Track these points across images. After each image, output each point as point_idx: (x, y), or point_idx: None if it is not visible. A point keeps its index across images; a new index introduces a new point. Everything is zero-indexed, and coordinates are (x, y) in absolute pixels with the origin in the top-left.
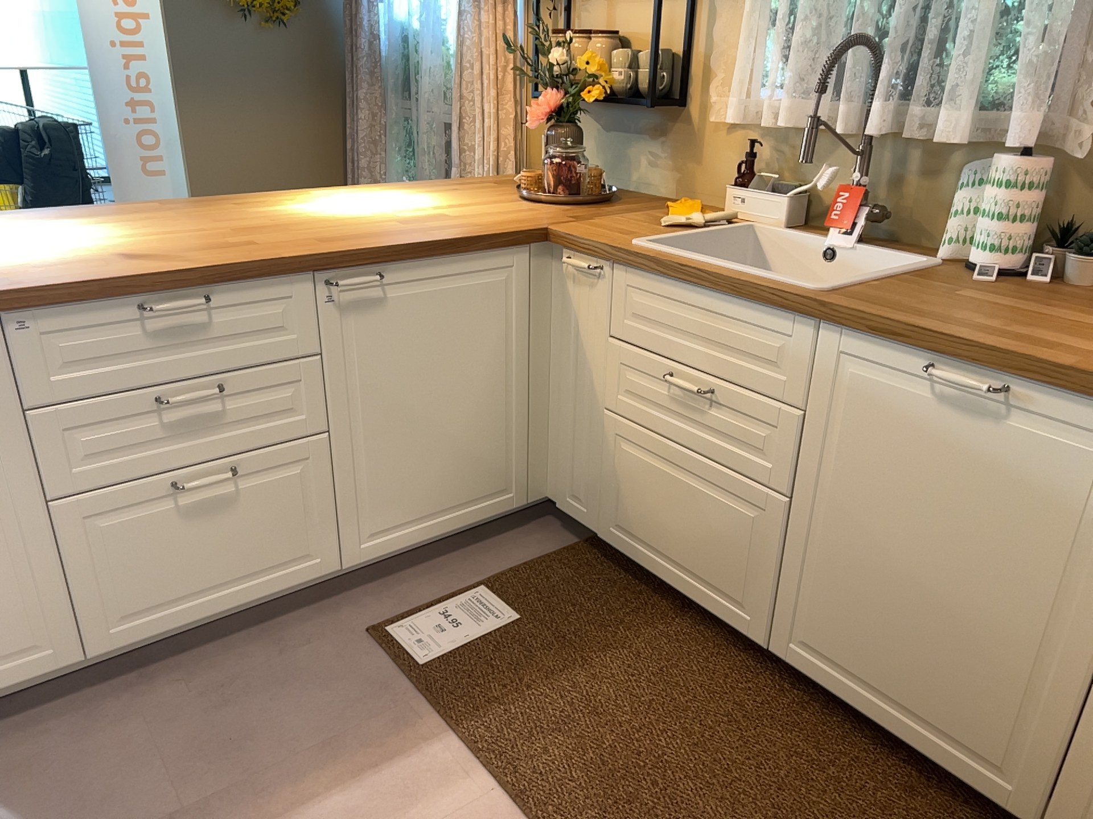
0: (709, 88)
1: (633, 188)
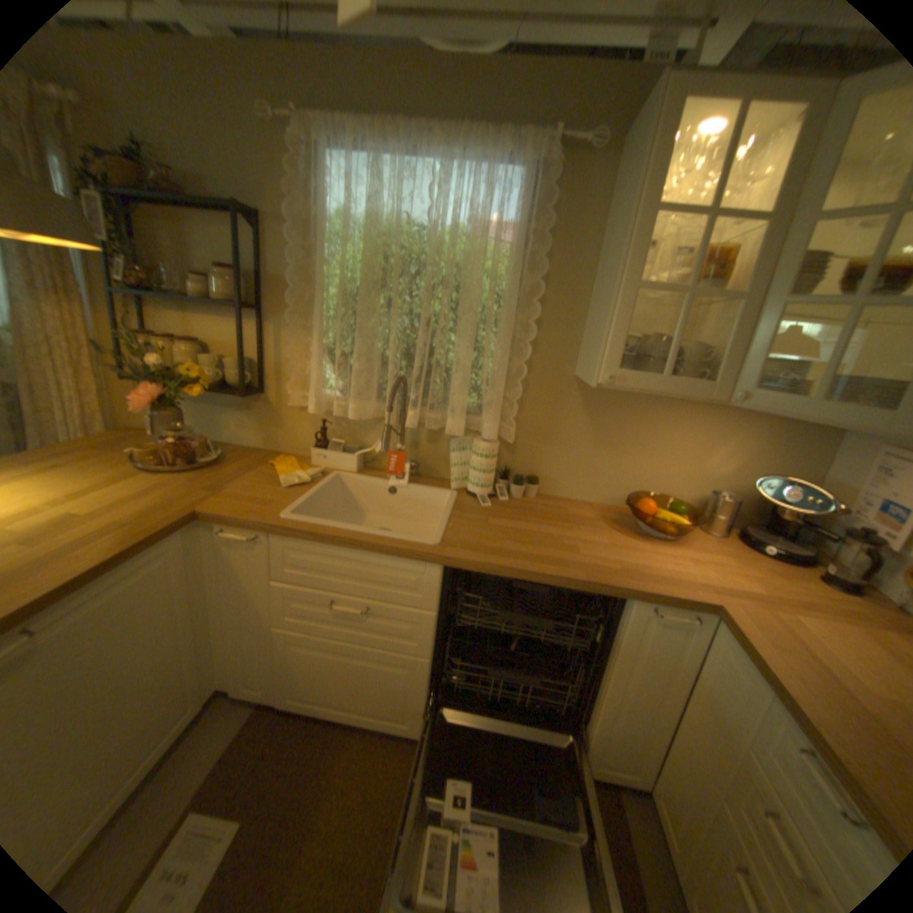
0: (283, 381)
1: (227, 441)
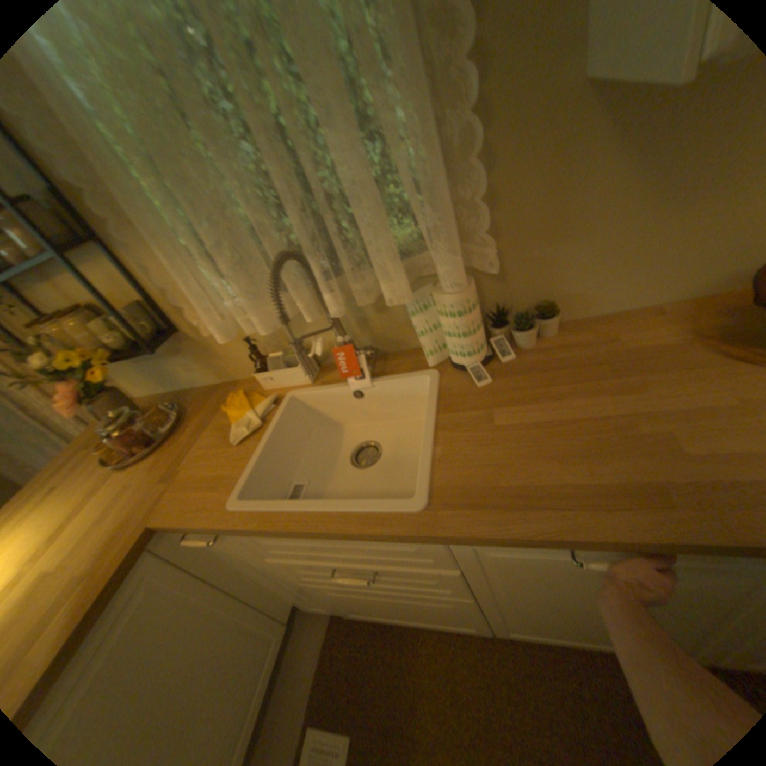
0: (182, 310)
1: (186, 386)
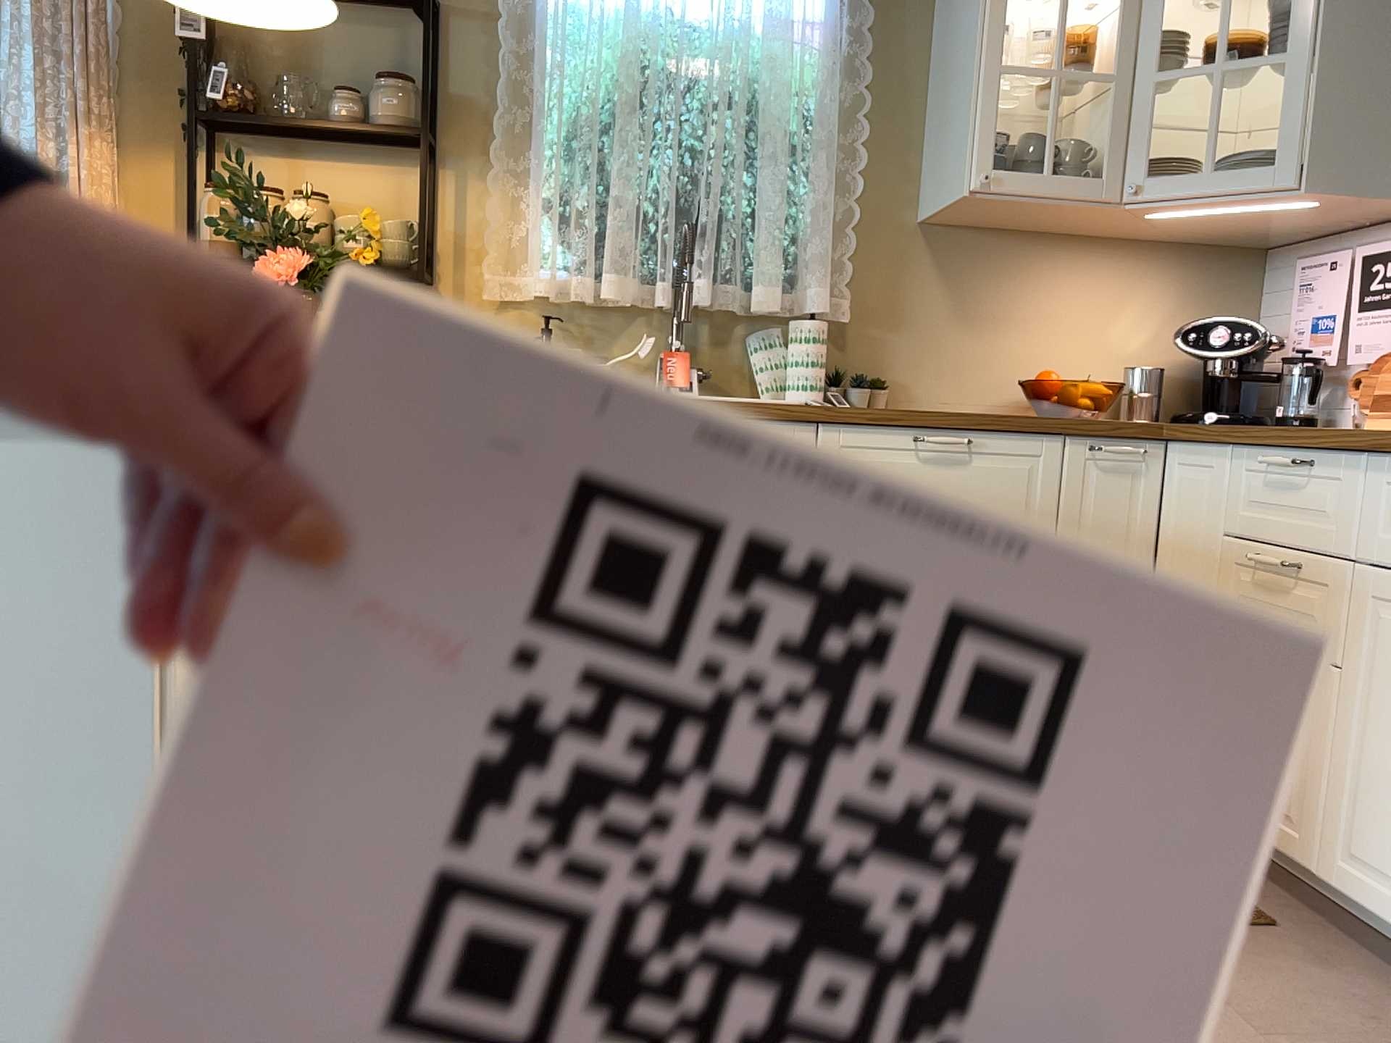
0: (470, 264)
1: None
